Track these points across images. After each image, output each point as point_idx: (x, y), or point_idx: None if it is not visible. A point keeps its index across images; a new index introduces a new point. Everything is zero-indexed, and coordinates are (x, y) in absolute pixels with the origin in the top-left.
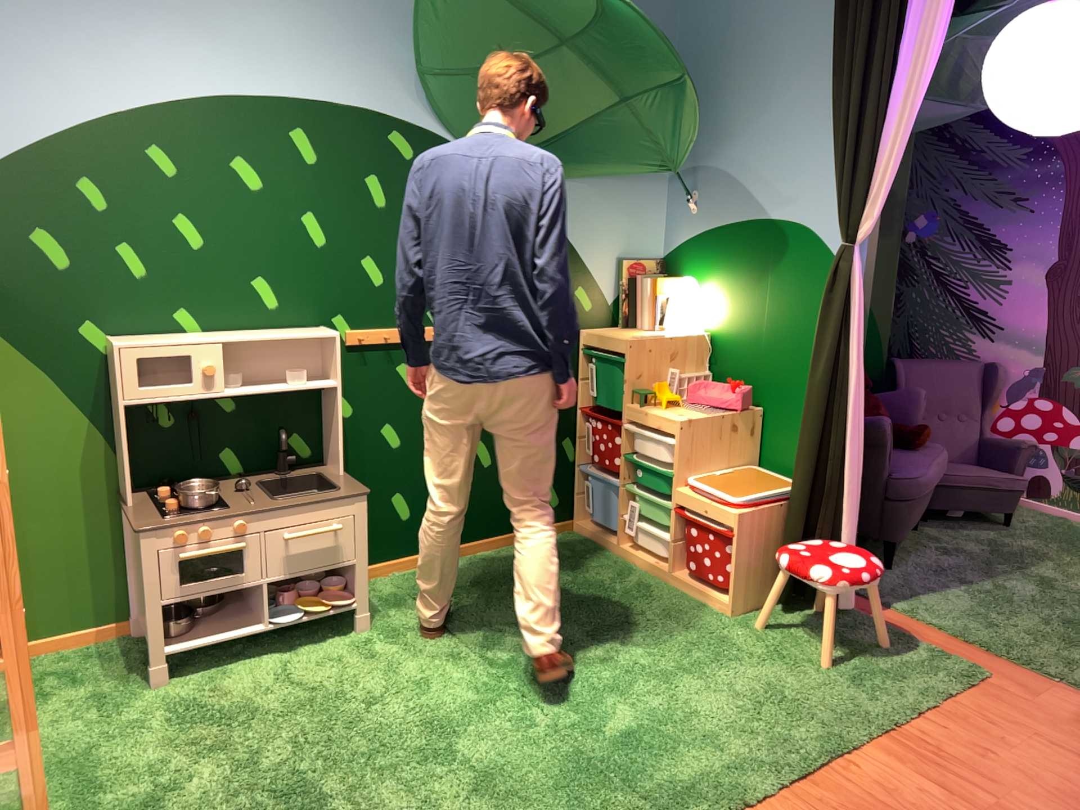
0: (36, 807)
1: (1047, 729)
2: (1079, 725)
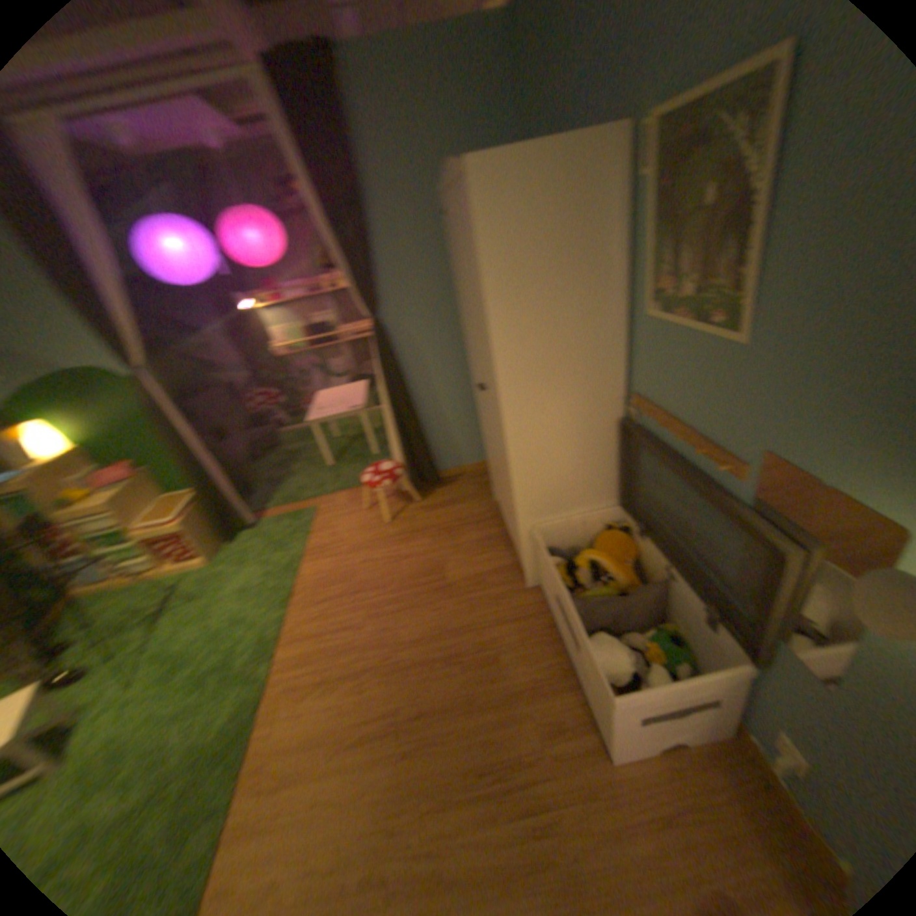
0: None
1: (346, 510)
2: (353, 501)
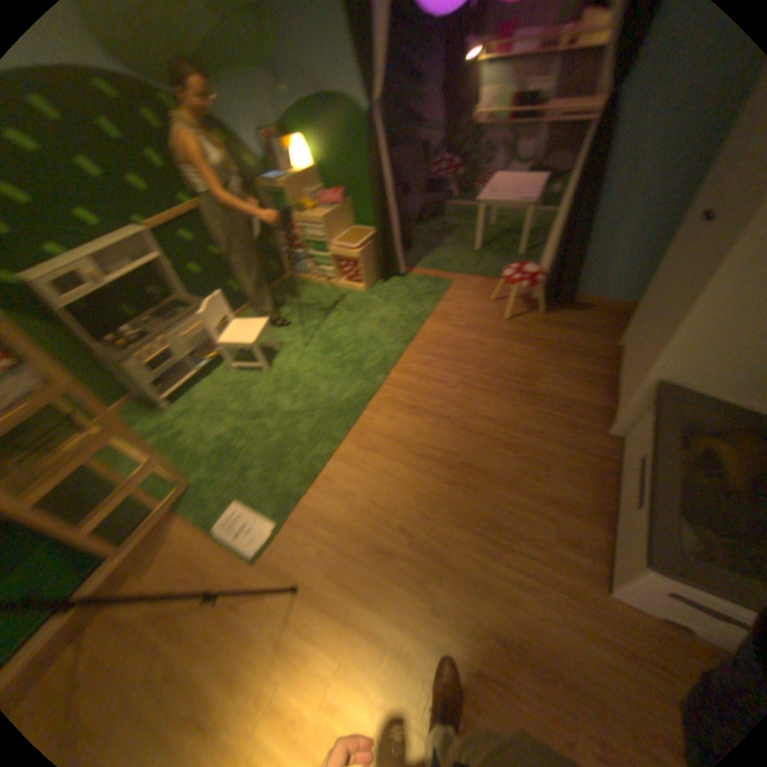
0: (167, 468)
1: (474, 294)
2: (482, 288)
